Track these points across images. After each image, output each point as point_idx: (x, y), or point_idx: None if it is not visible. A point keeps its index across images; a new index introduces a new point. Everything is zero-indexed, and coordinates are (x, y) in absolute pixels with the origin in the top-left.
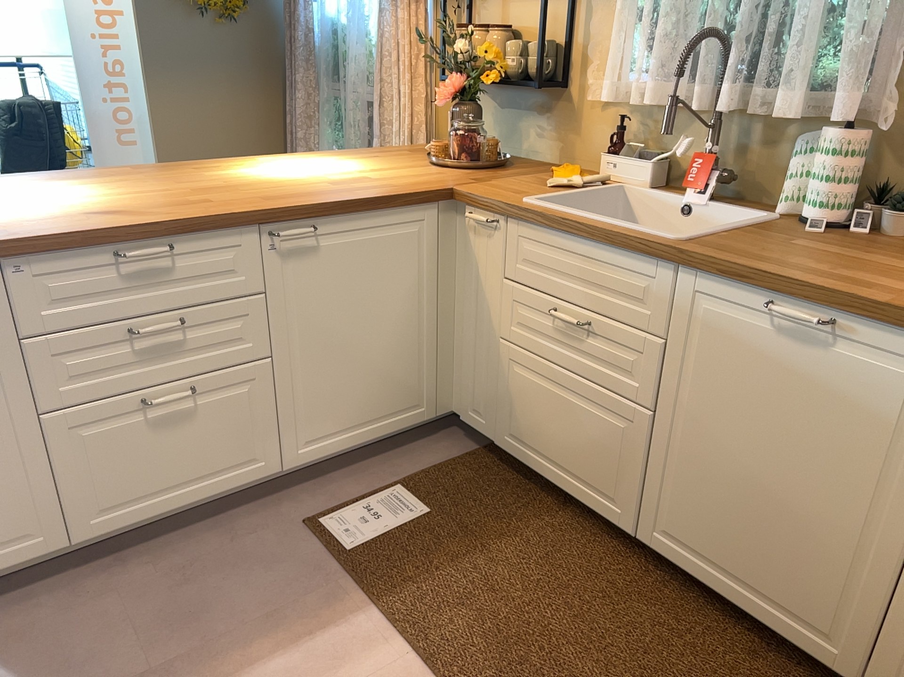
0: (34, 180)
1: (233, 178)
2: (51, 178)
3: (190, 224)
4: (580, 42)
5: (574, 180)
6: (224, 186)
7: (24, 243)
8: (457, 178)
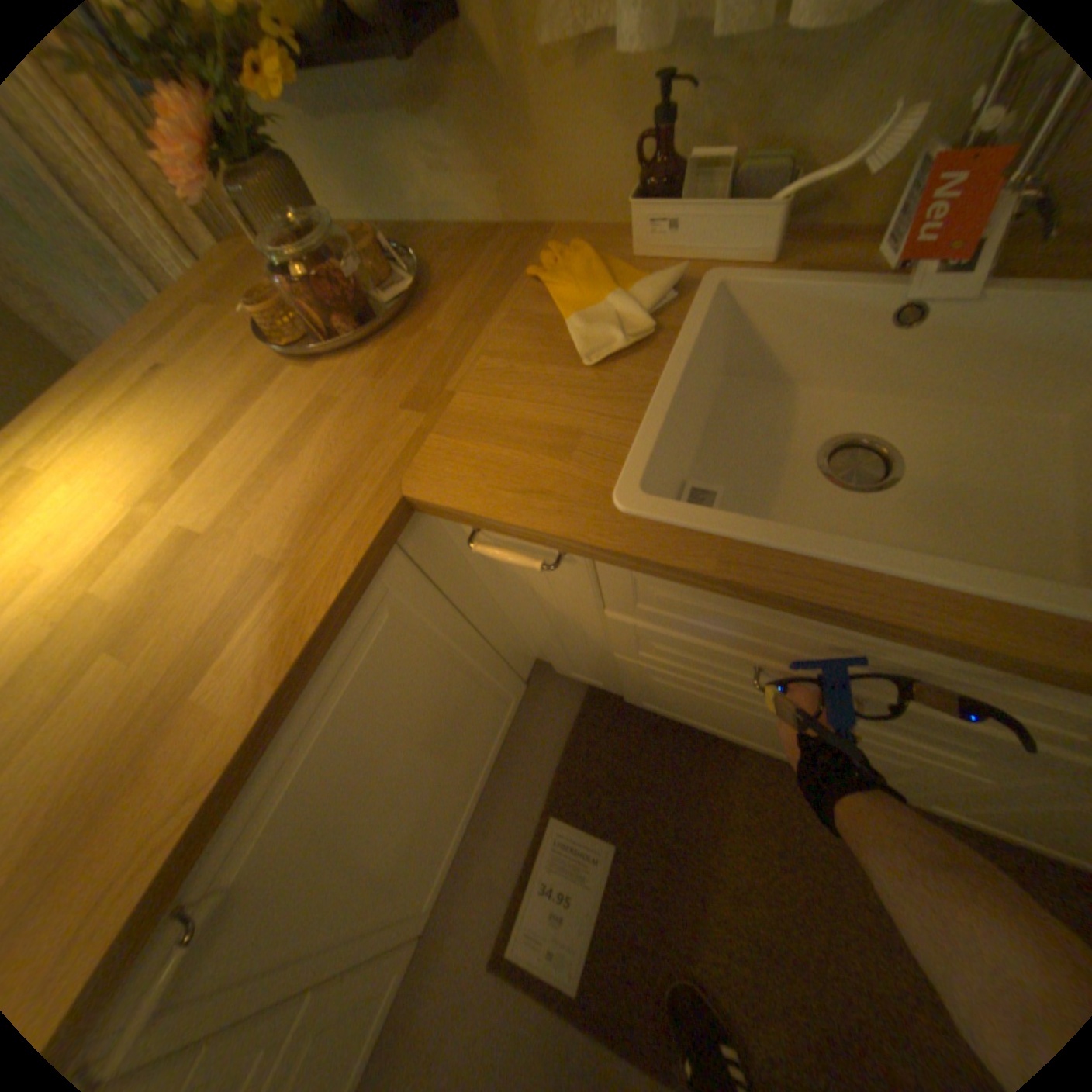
0: None
1: None
2: None
3: None
4: None
5: (623, 304)
6: None
7: None
8: (373, 414)
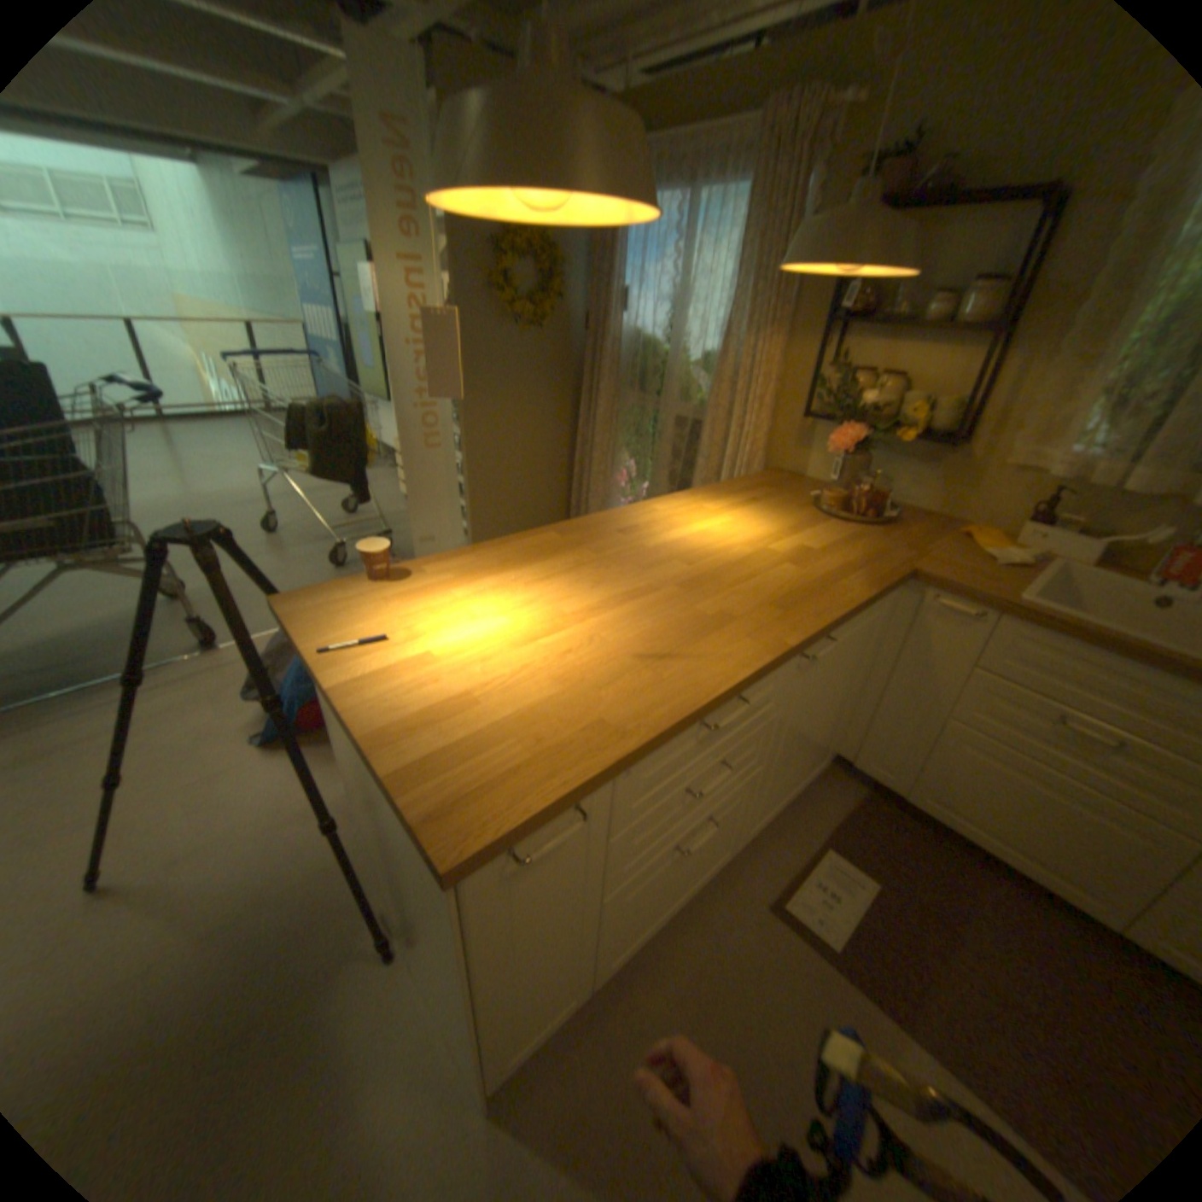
0: (482, 564)
1: (684, 554)
2: (495, 558)
3: (763, 671)
4: (1005, 398)
5: (1018, 553)
6: (699, 575)
7: (644, 747)
8: (892, 545)
